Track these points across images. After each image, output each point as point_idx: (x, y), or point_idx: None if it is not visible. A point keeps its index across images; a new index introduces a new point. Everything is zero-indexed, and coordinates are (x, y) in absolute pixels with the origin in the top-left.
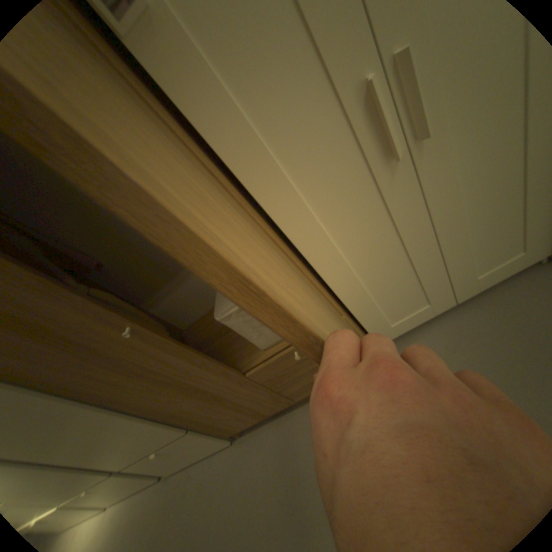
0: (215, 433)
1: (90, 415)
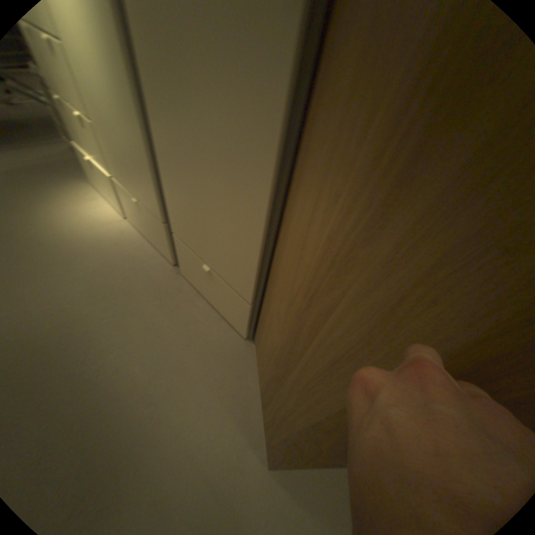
0: (259, 330)
1: (259, 204)
